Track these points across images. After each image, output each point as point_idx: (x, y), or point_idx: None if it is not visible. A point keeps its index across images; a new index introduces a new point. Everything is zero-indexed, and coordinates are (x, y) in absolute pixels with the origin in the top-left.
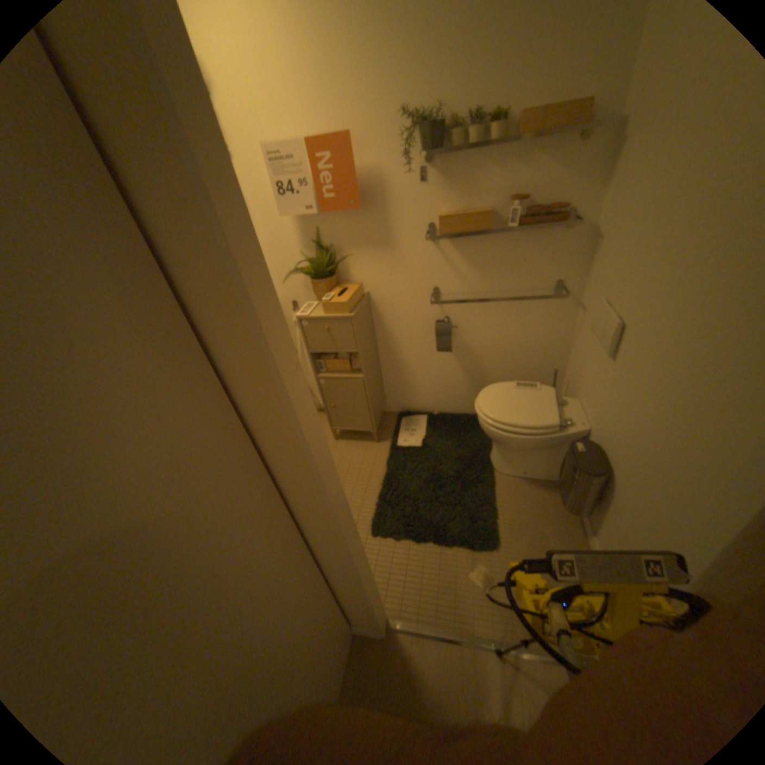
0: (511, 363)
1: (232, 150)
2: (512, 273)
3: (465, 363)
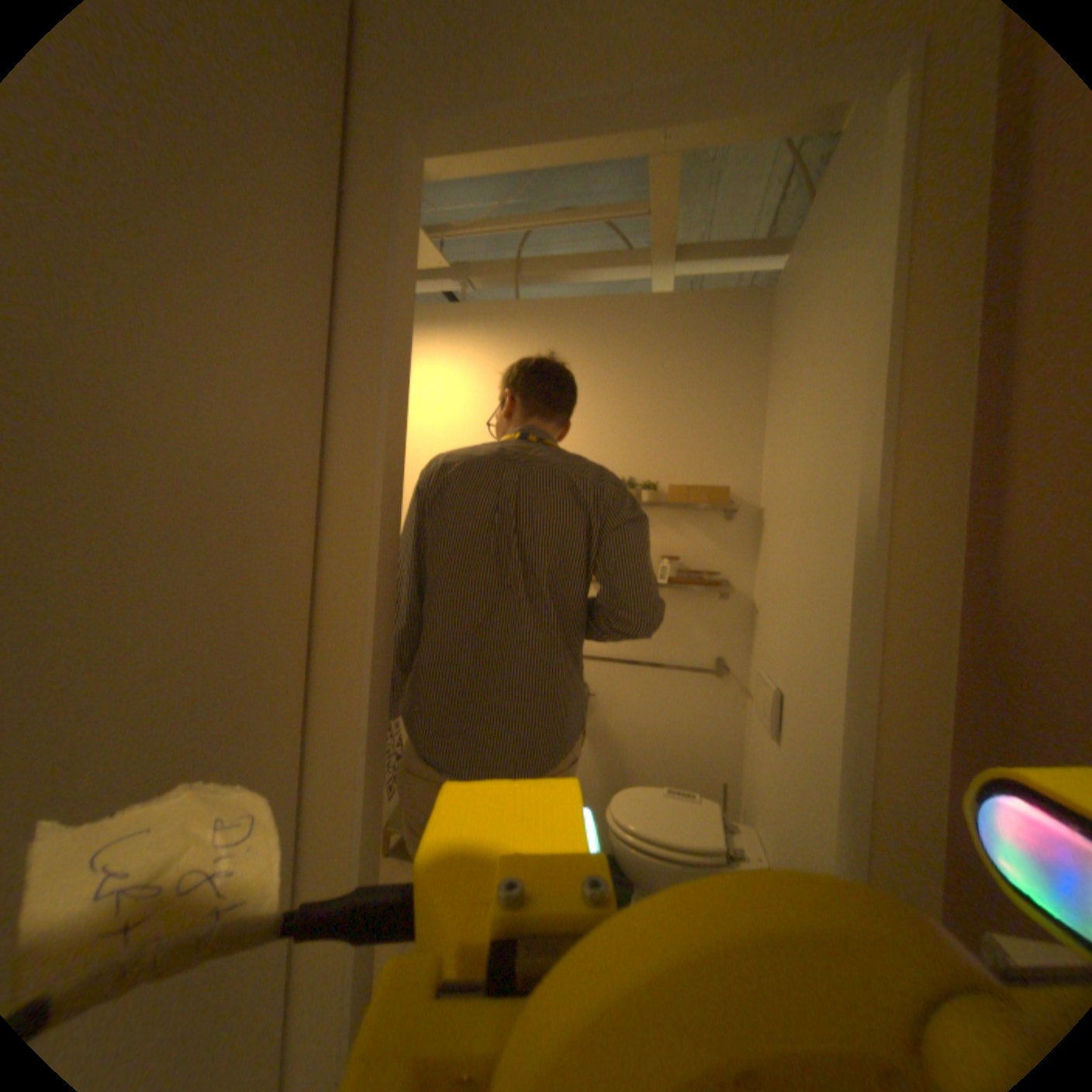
0: (665, 765)
1: None
2: (664, 637)
3: (603, 755)
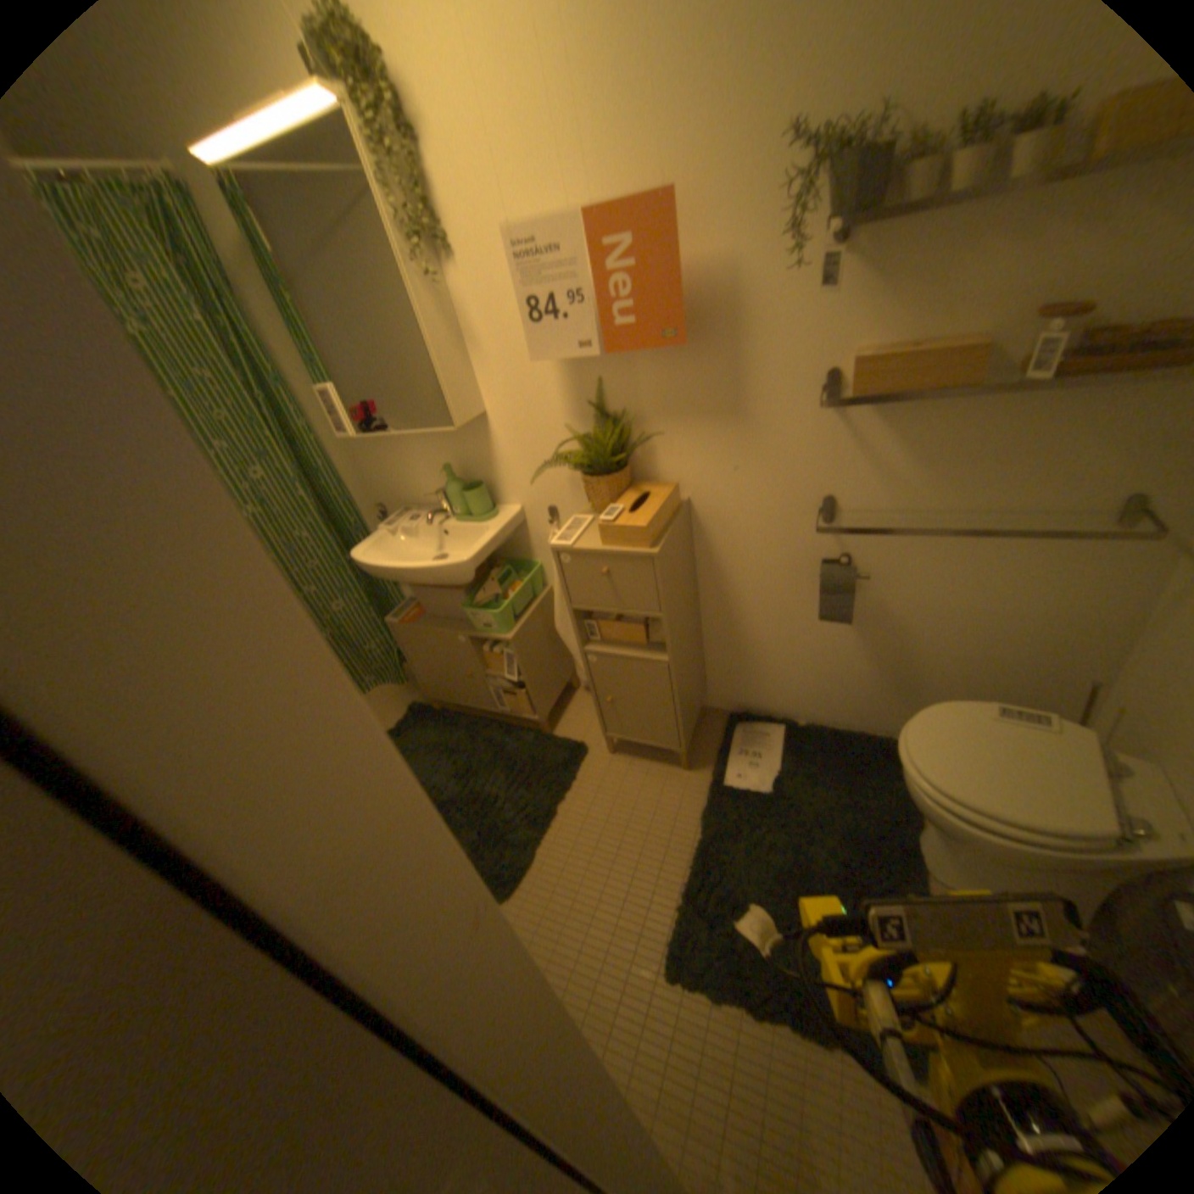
0: (980, 652)
1: (452, 240)
2: (1013, 474)
3: (876, 641)
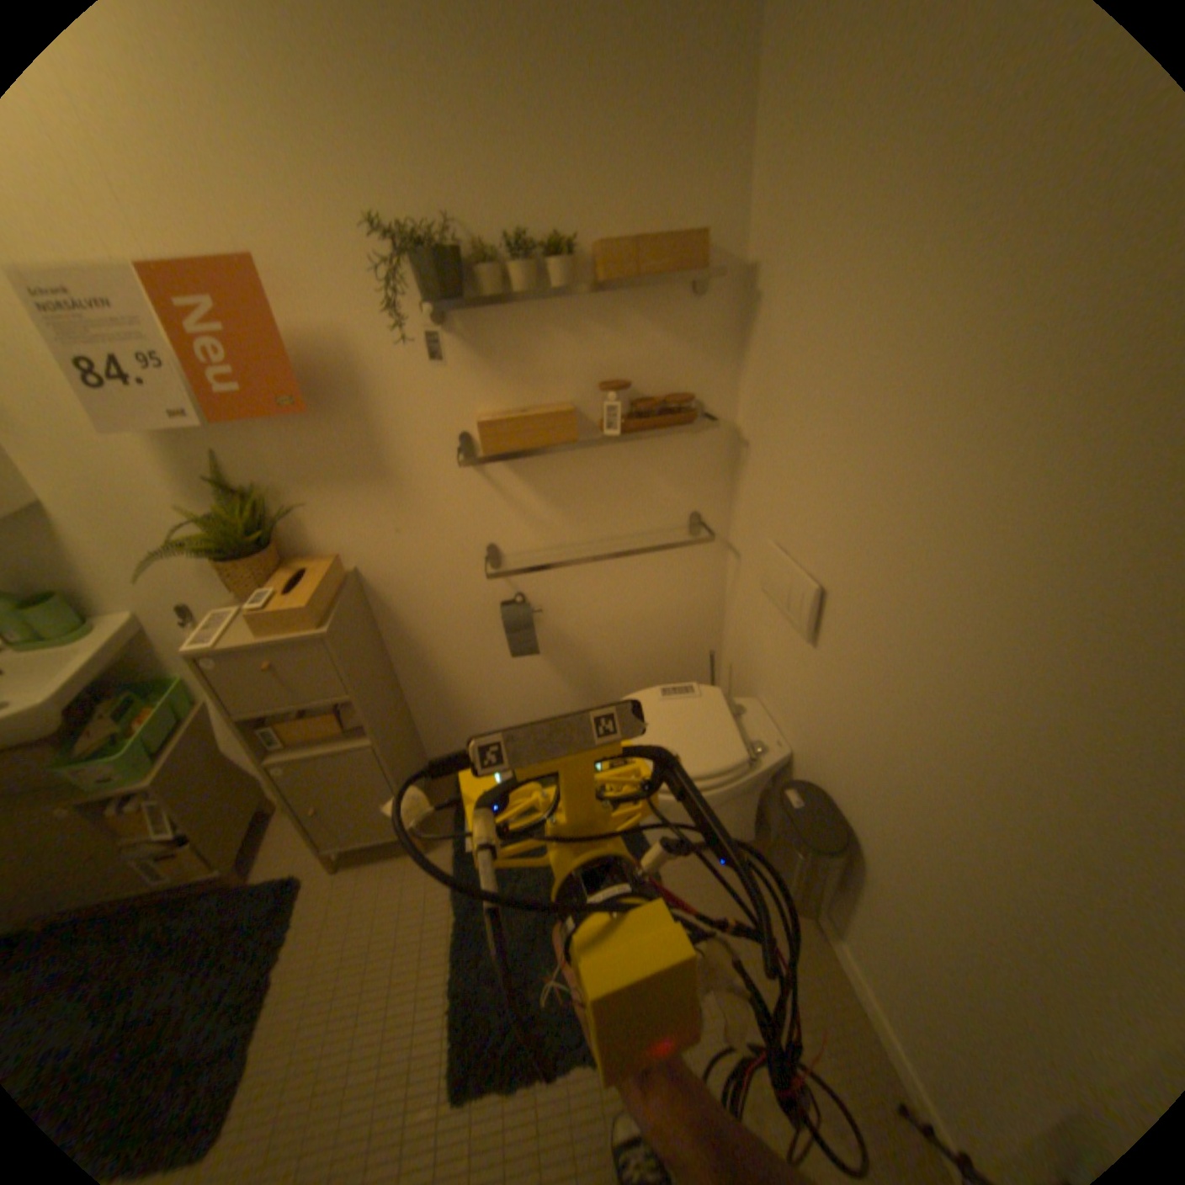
0: (638, 650)
1: None
2: (619, 508)
3: (564, 664)
